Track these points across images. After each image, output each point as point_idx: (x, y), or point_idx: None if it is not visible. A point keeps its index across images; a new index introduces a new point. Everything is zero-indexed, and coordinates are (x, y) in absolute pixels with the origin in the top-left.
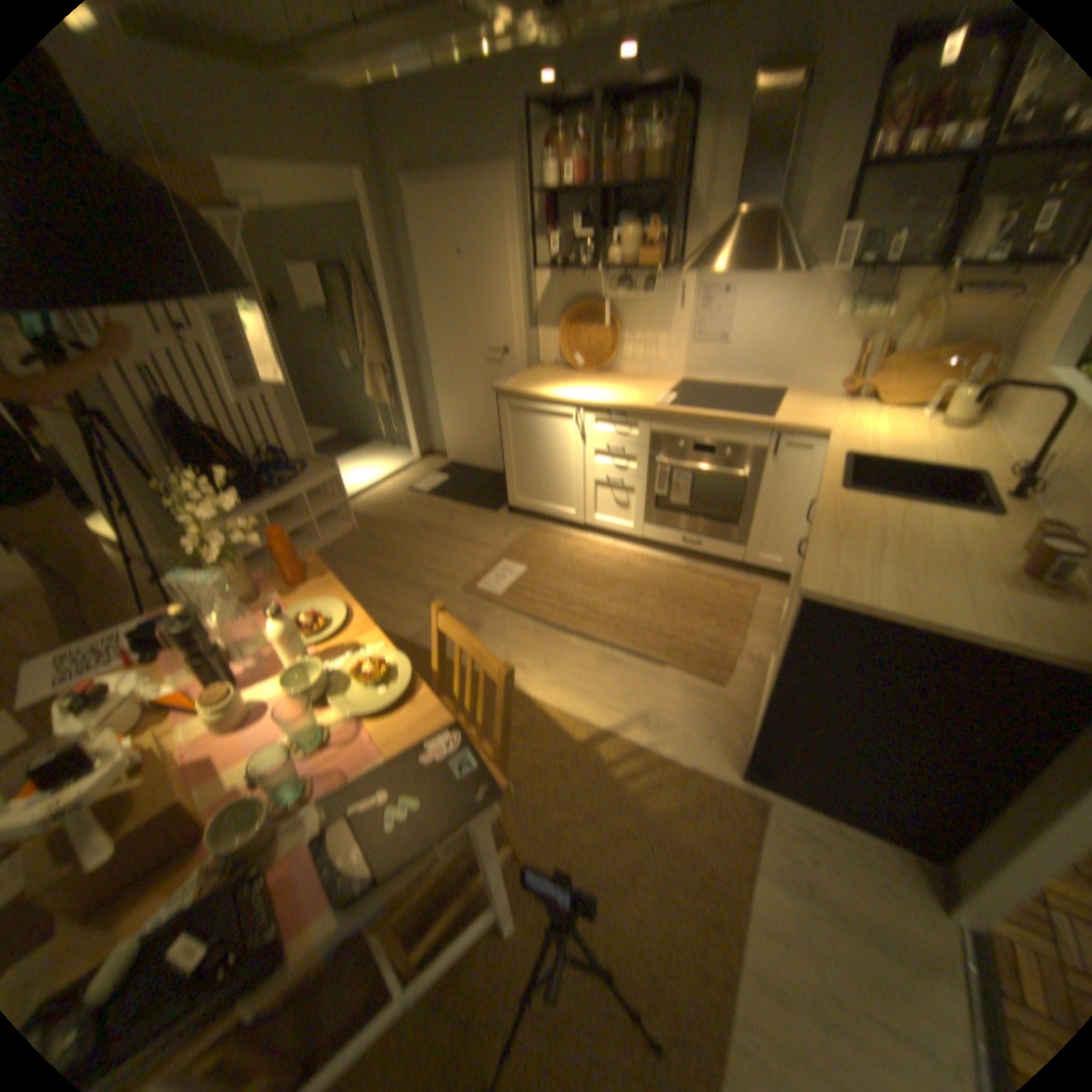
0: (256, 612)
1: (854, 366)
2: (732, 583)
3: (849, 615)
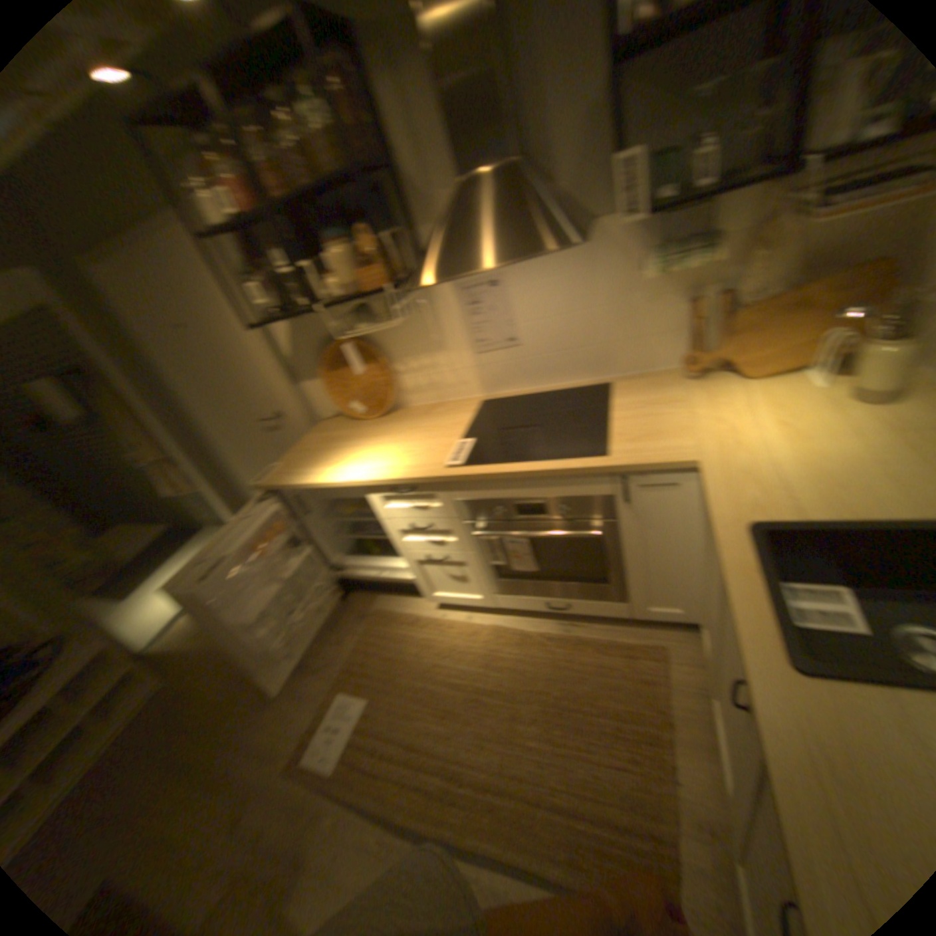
0: None
1: (687, 333)
2: (624, 648)
3: None
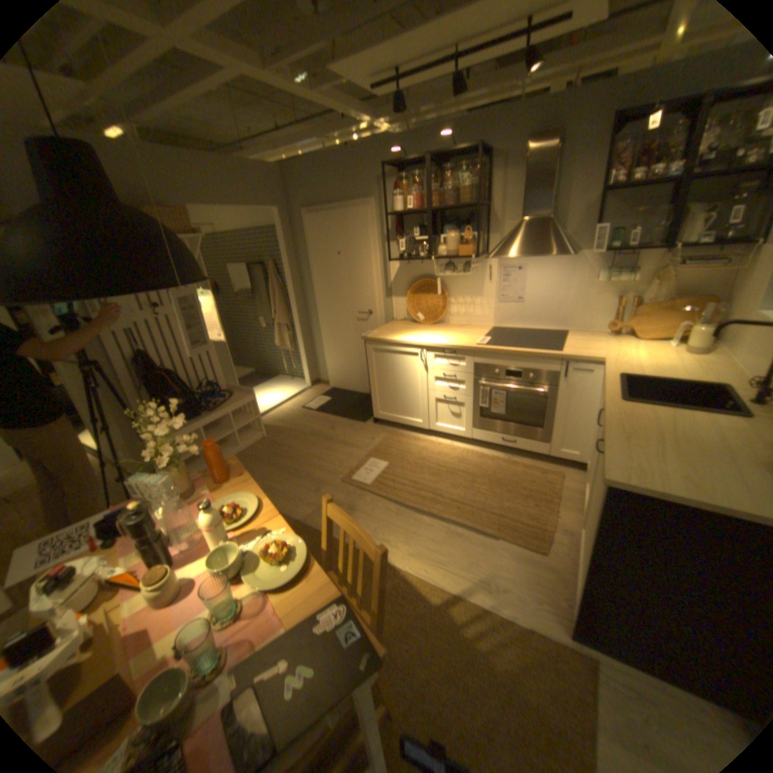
0: (192, 502)
1: (615, 313)
2: (542, 470)
3: (647, 499)
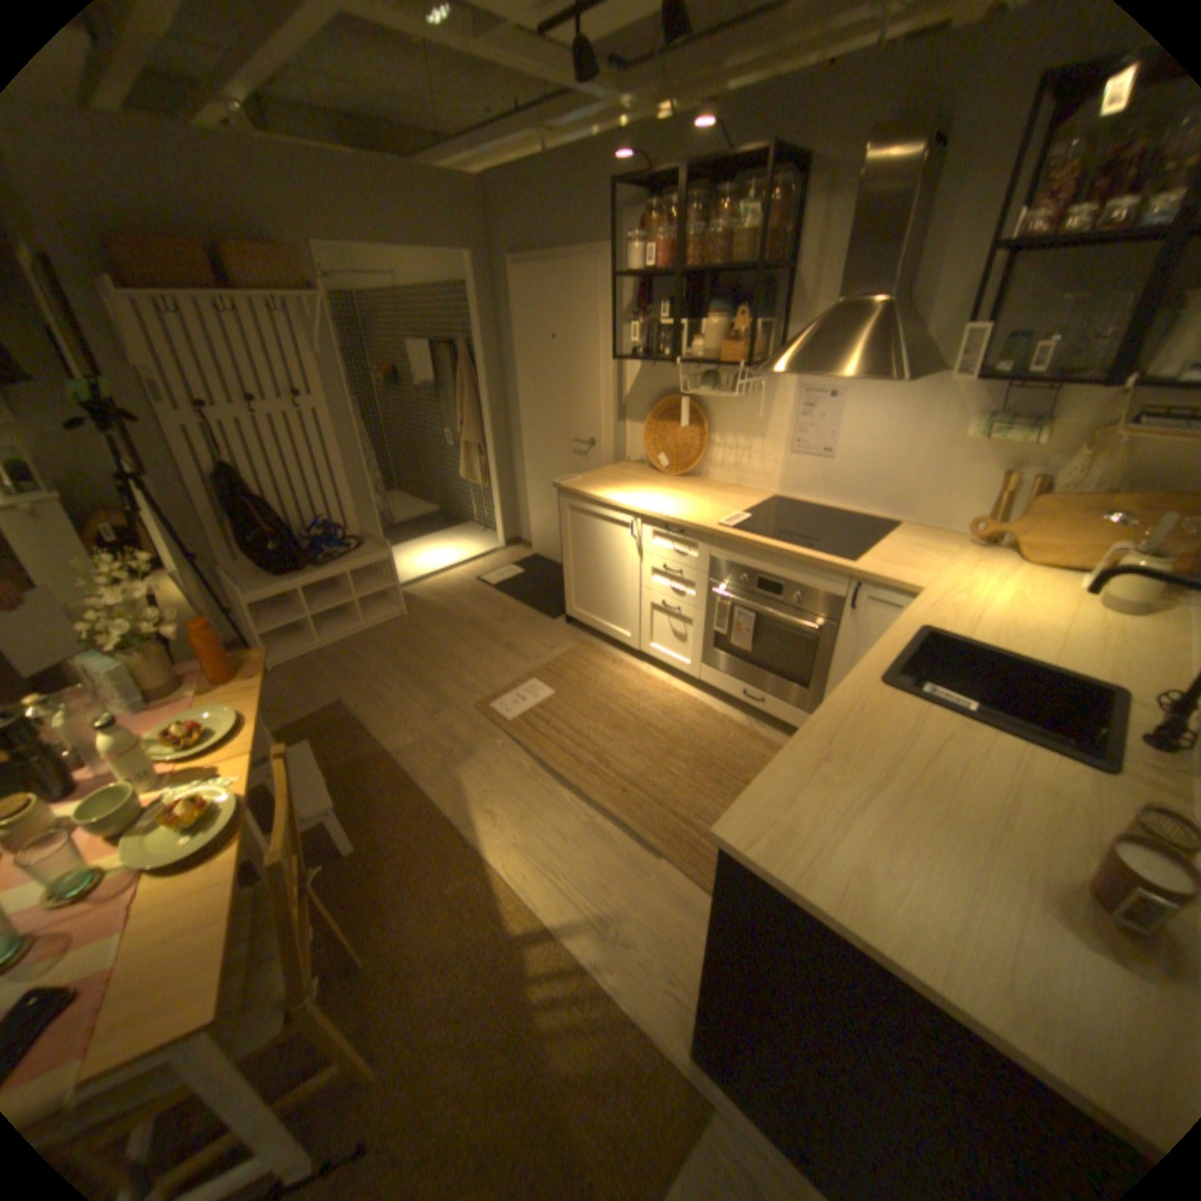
0: (159, 706)
1: (992, 502)
2: None
3: (771, 889)
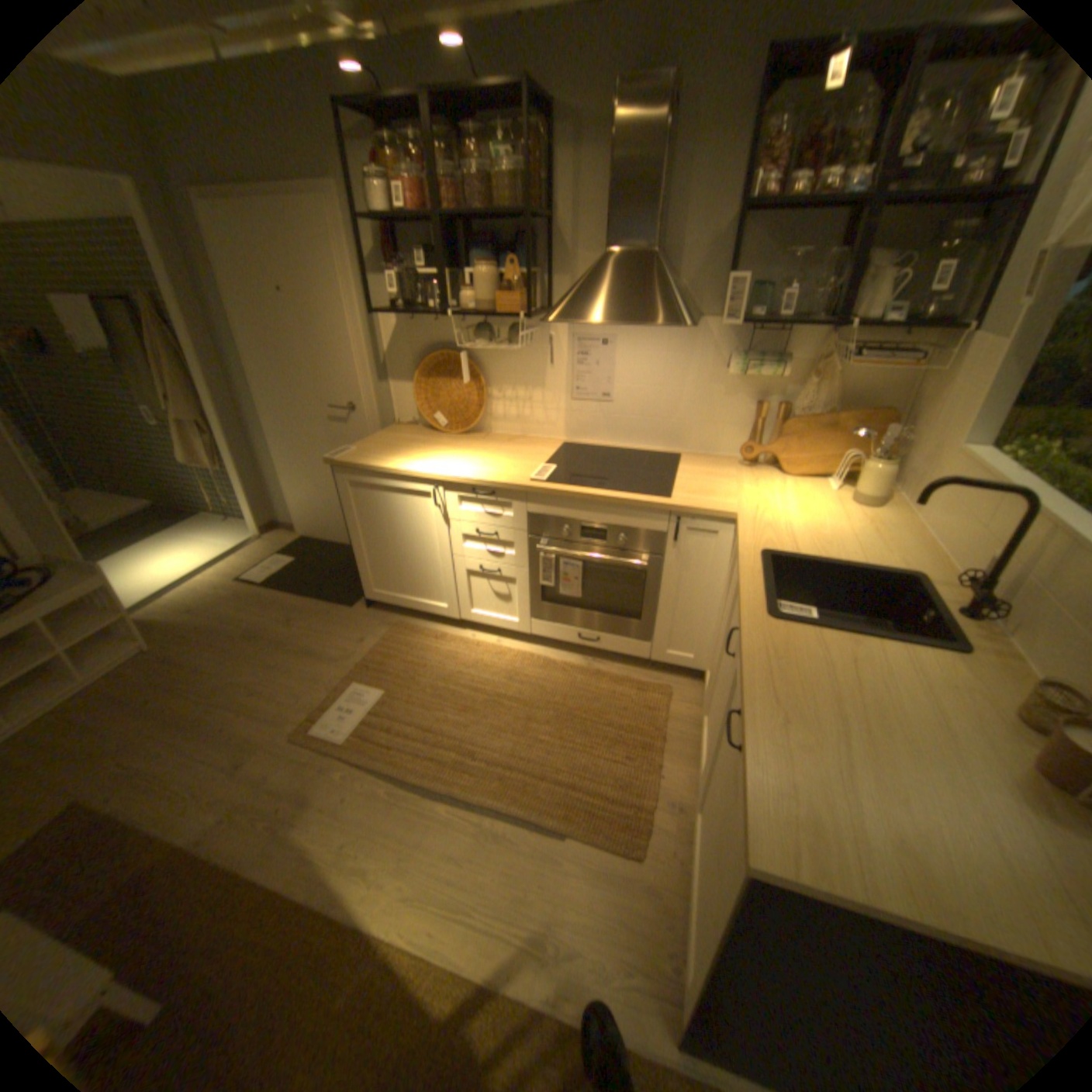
0: None
1: (750, 428)
2: (639, 684)
3: (830, 904)
